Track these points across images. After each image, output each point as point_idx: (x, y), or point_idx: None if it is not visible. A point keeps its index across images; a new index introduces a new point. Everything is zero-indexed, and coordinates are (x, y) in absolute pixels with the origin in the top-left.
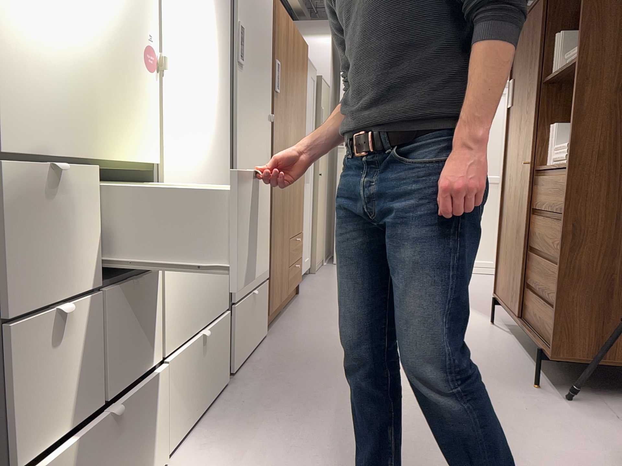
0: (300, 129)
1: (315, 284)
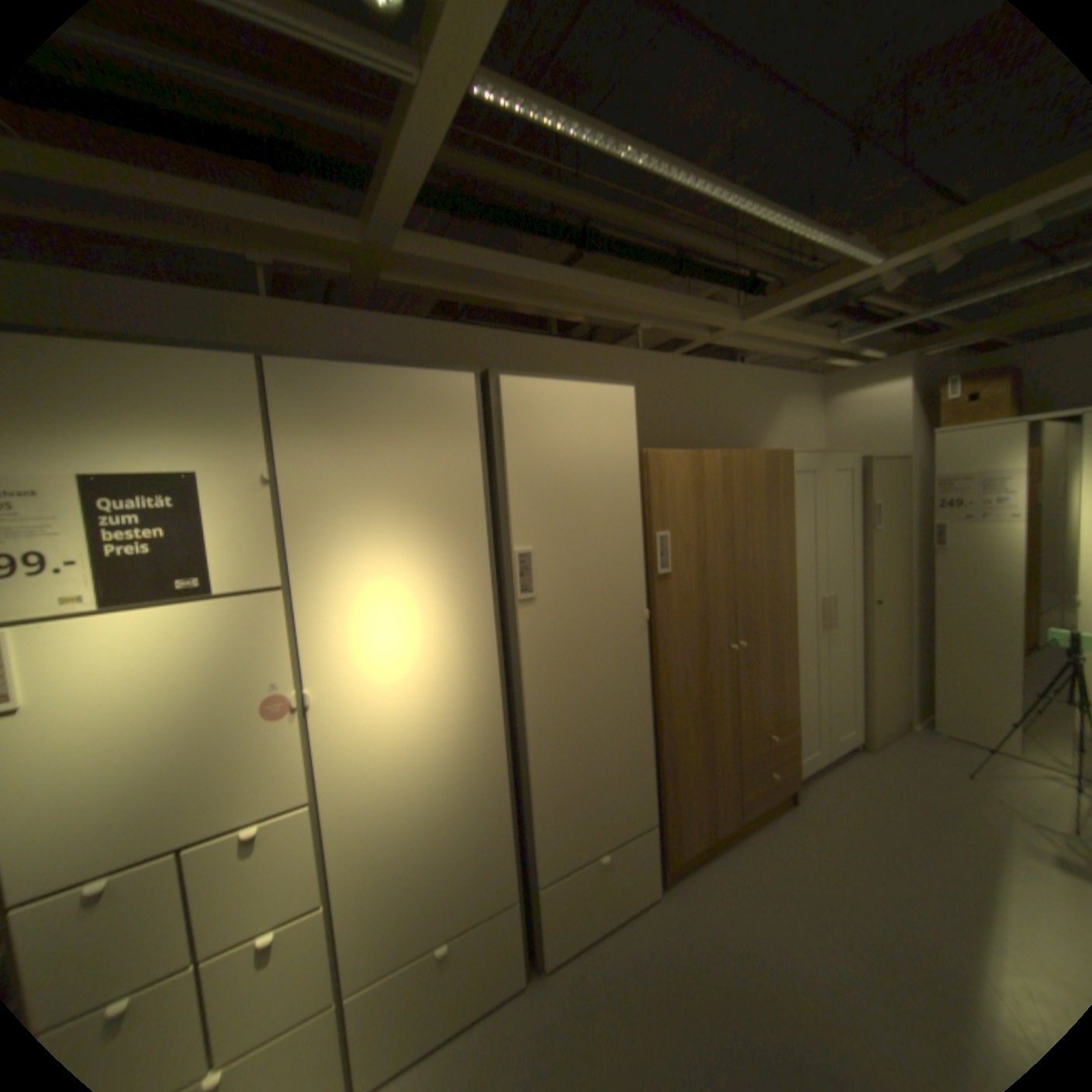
0: (774, 581)
1: (854, 784)
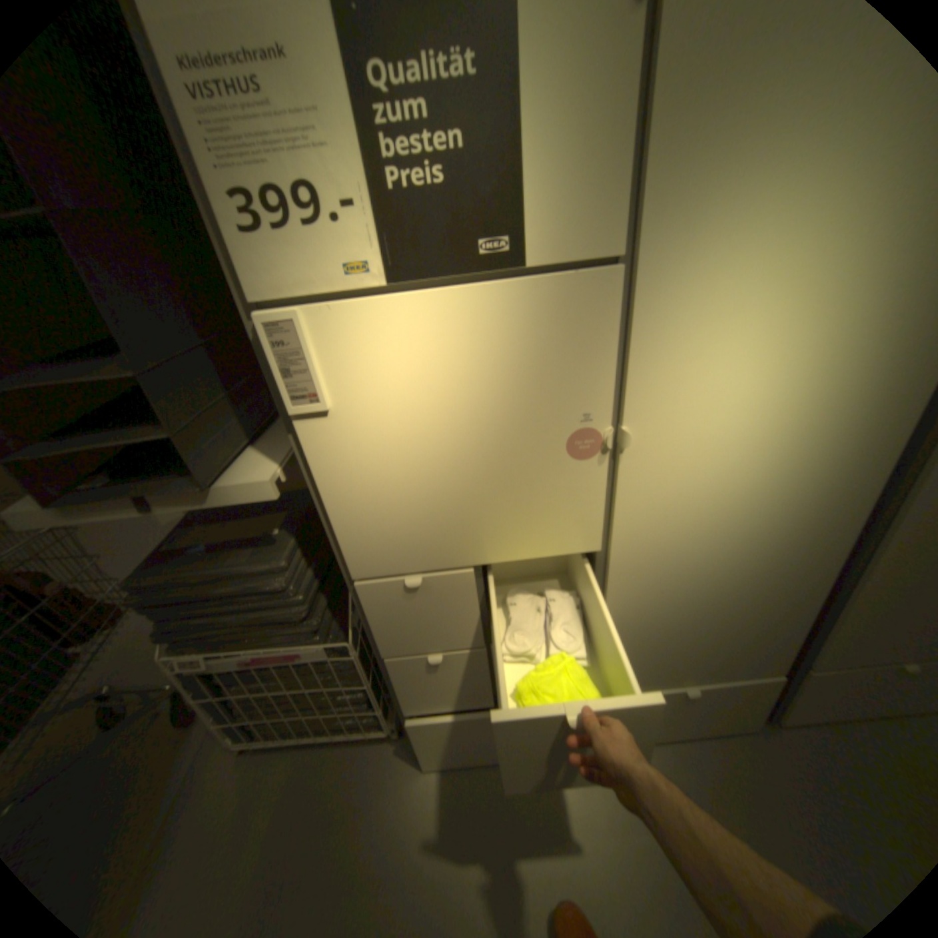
0: None
1: None
